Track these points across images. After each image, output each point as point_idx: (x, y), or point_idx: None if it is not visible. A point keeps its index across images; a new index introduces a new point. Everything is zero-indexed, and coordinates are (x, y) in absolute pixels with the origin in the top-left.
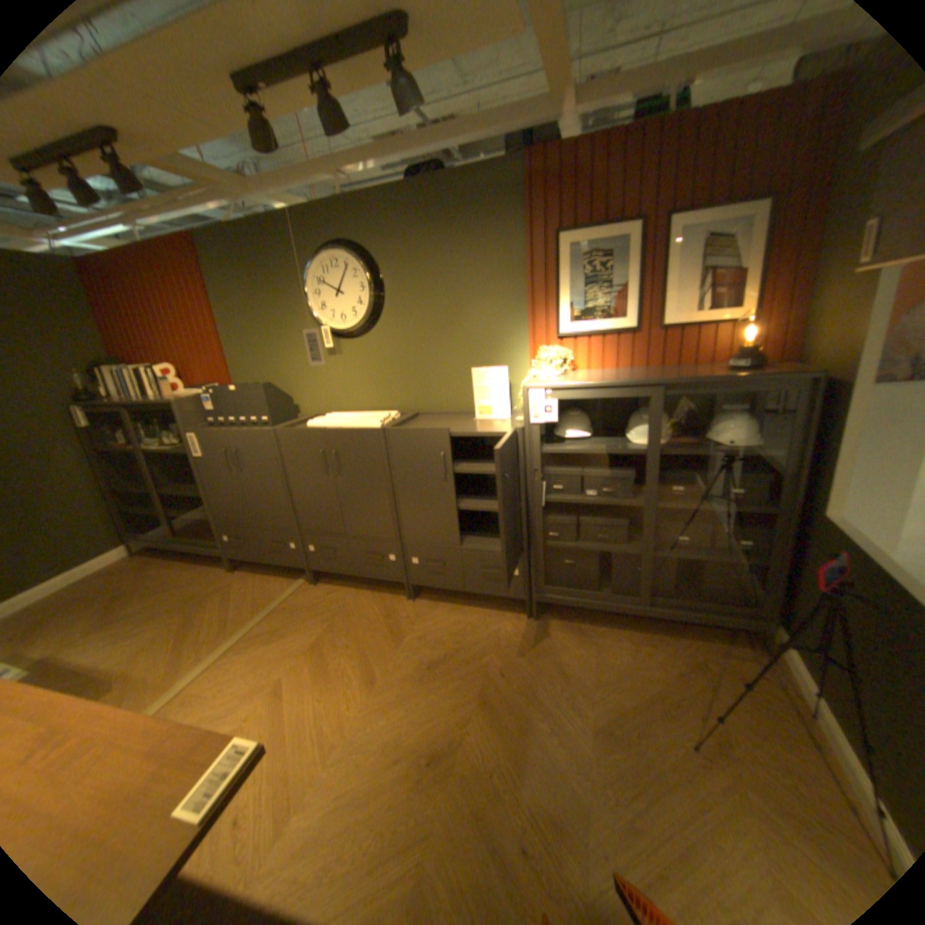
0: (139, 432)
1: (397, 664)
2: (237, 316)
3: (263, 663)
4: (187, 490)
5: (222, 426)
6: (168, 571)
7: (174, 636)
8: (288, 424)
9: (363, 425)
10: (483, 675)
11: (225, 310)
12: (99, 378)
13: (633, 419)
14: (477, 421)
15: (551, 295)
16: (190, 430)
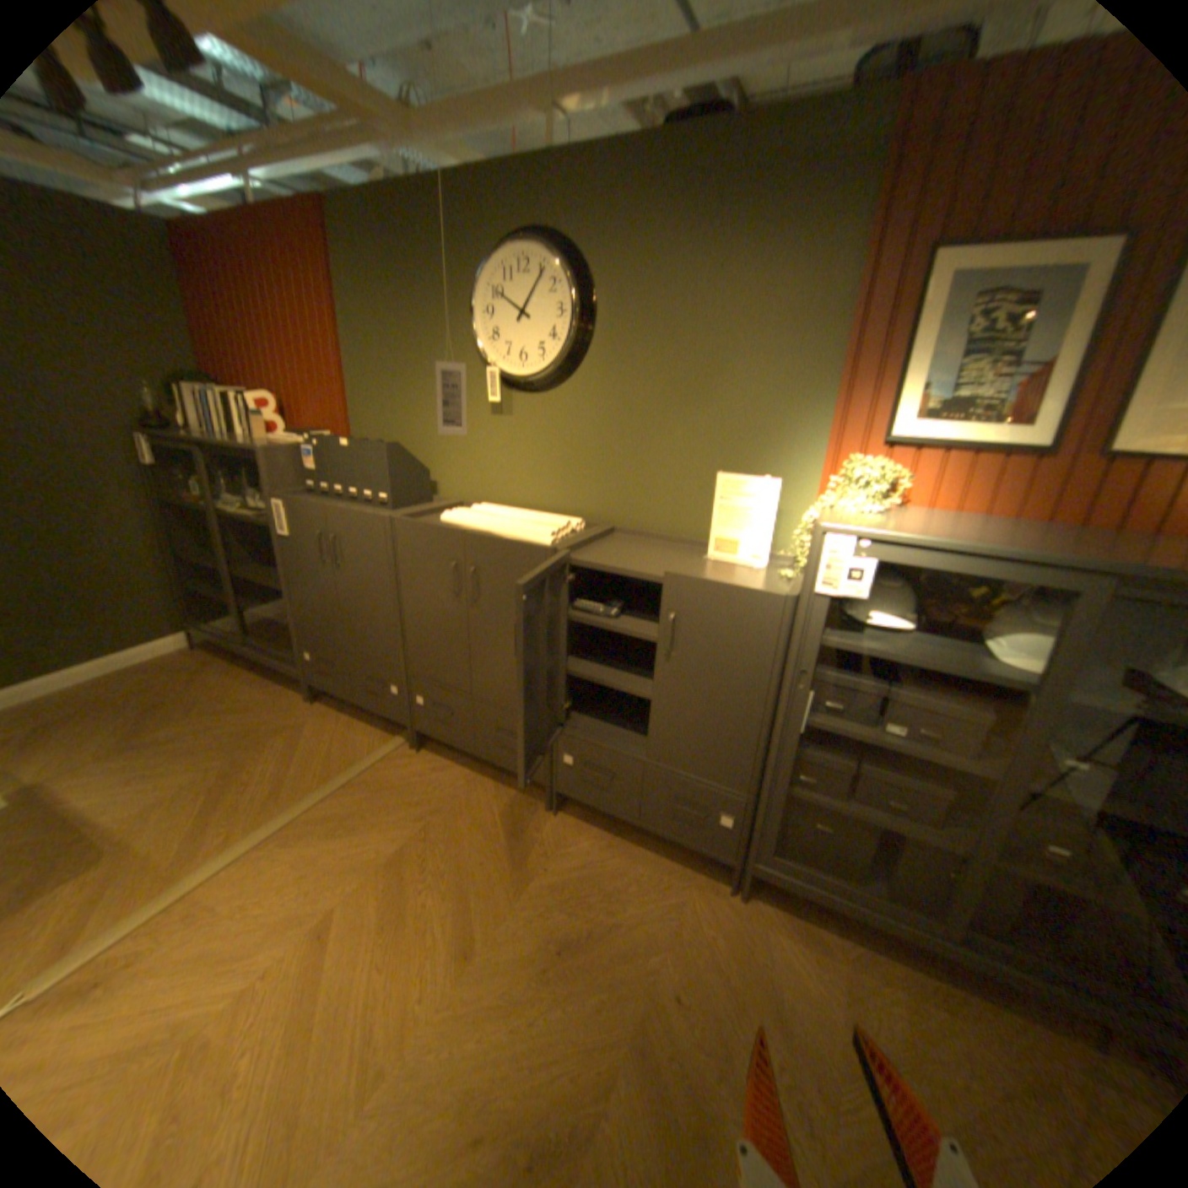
0: (218, 482)
1: (512, 928)
2: (368, 332)
3: (315, 870)
4: (268, 575)
5: (324, 494)
6: (230, 681)
7: (207, 790)
8: (416, 508)
9: (523, 534)
10: (647, 991)
11: (352, 321)
12: (175, 397)
13: (1006, 614)
14: (708, 559)
15: (892, 362)
16: (277, 493)
